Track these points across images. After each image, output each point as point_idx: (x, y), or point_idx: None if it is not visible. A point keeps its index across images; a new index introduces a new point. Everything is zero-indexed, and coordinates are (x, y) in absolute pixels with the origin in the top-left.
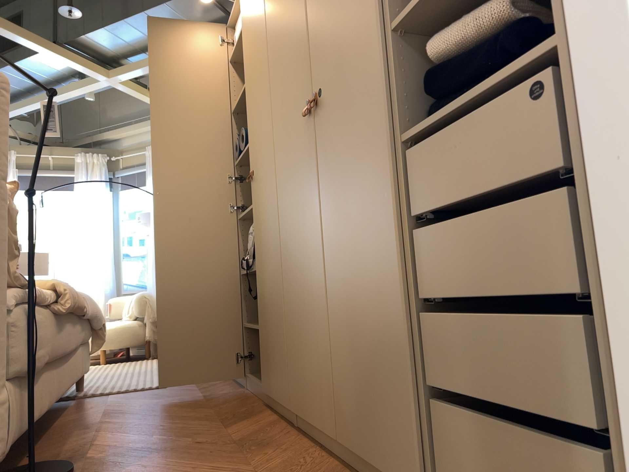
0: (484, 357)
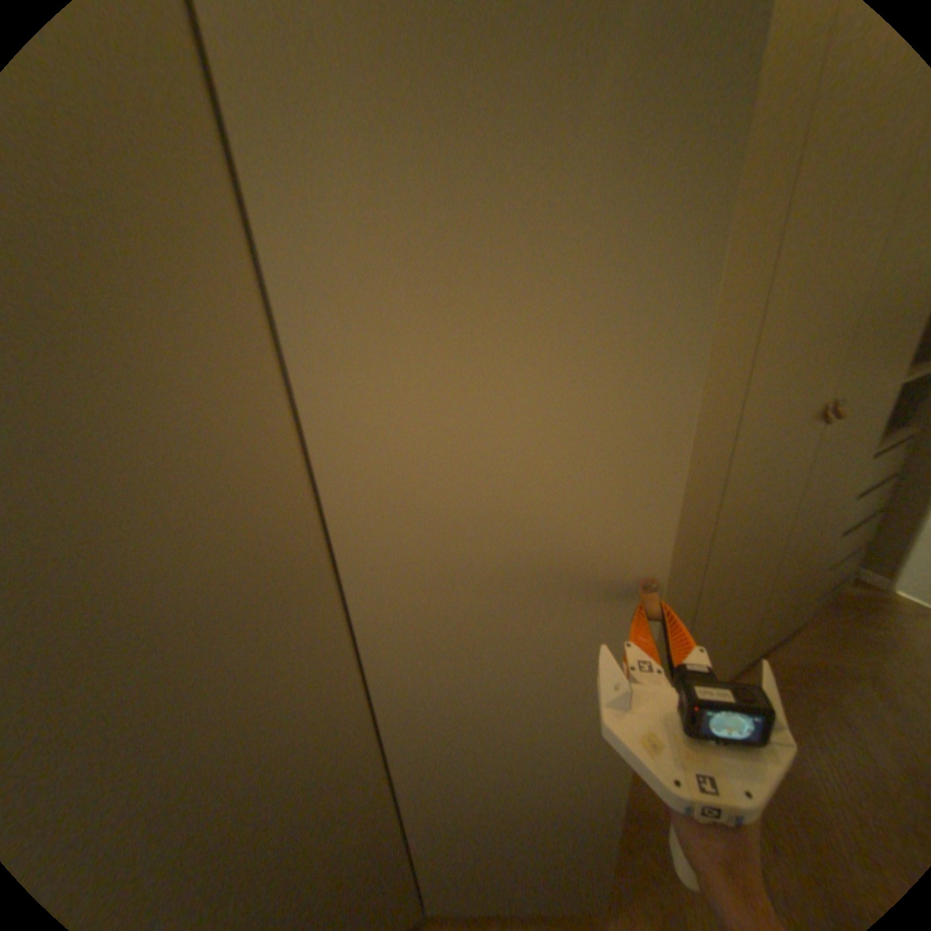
0: (858, 545)
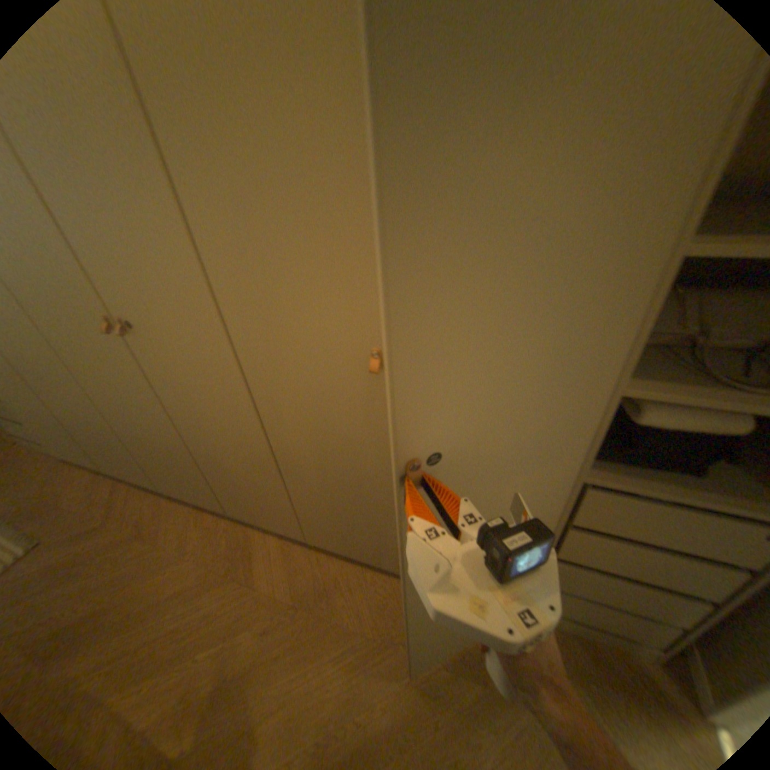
0: (627, 606)
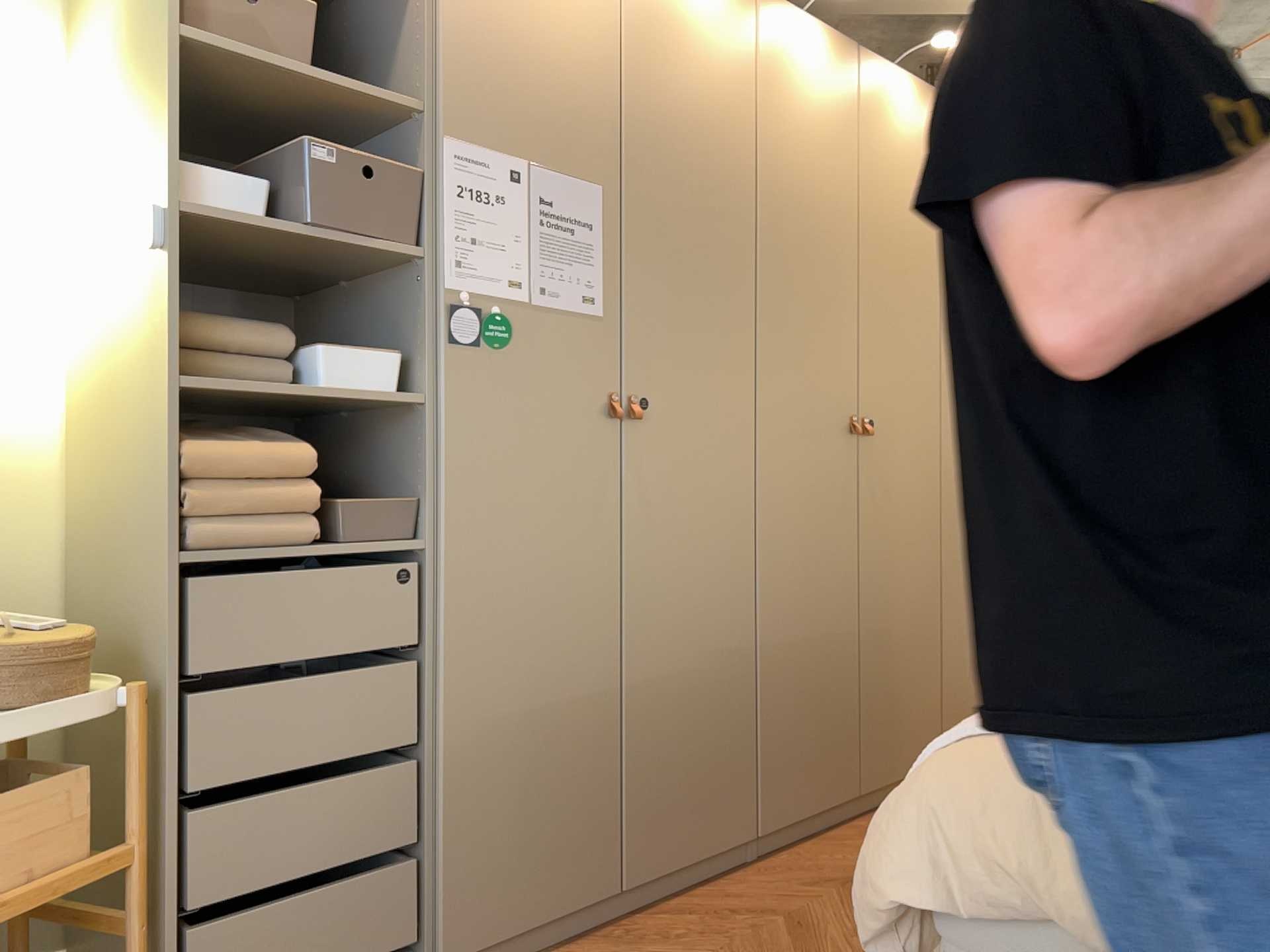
0: None
